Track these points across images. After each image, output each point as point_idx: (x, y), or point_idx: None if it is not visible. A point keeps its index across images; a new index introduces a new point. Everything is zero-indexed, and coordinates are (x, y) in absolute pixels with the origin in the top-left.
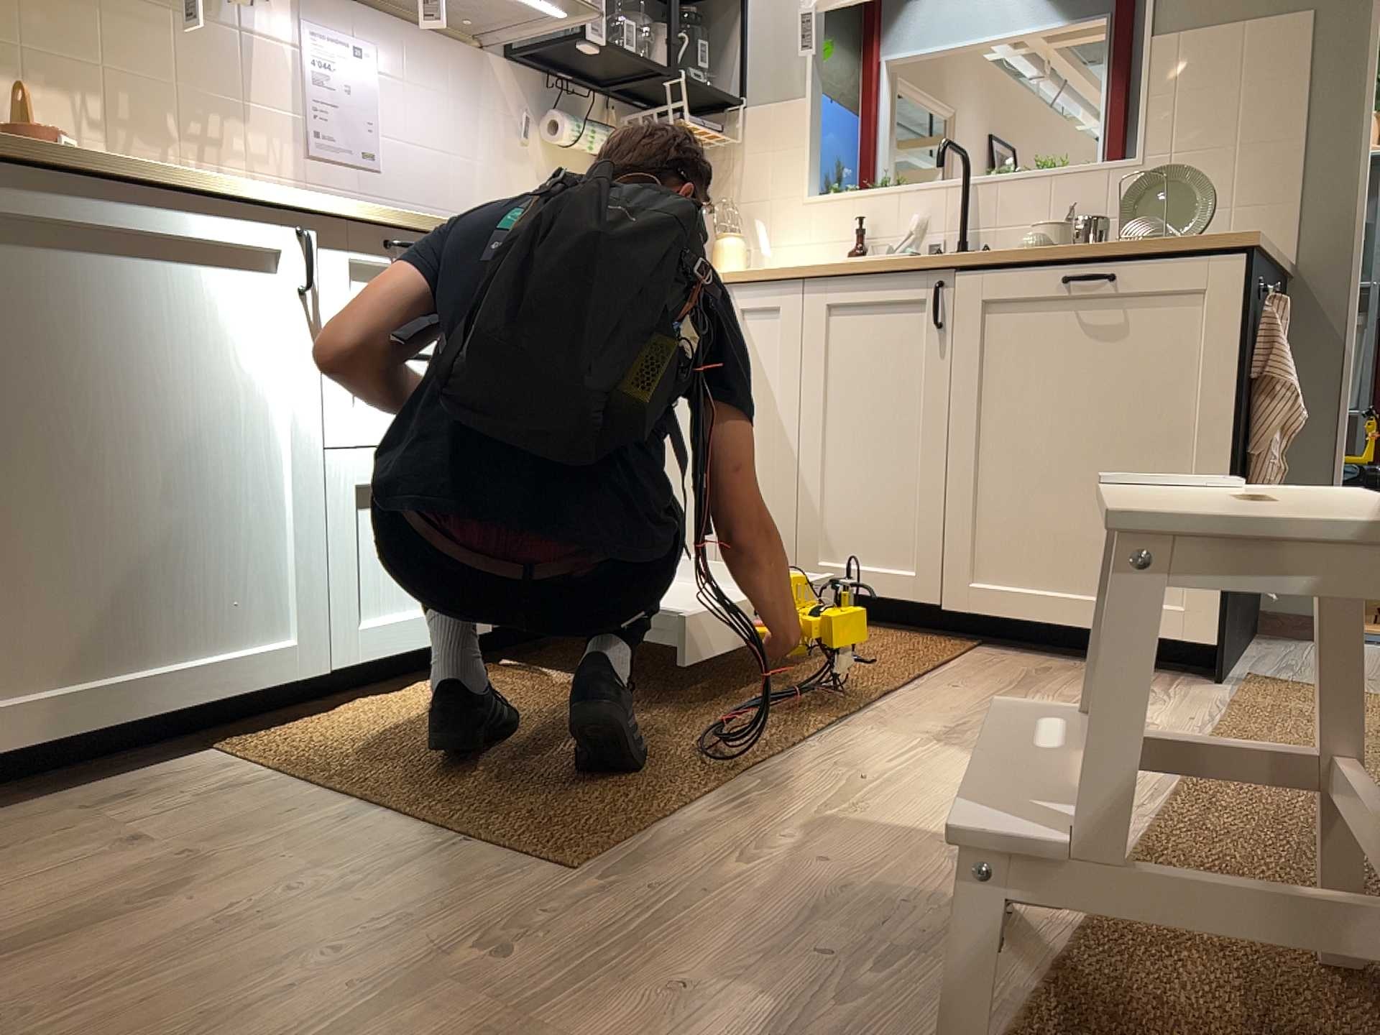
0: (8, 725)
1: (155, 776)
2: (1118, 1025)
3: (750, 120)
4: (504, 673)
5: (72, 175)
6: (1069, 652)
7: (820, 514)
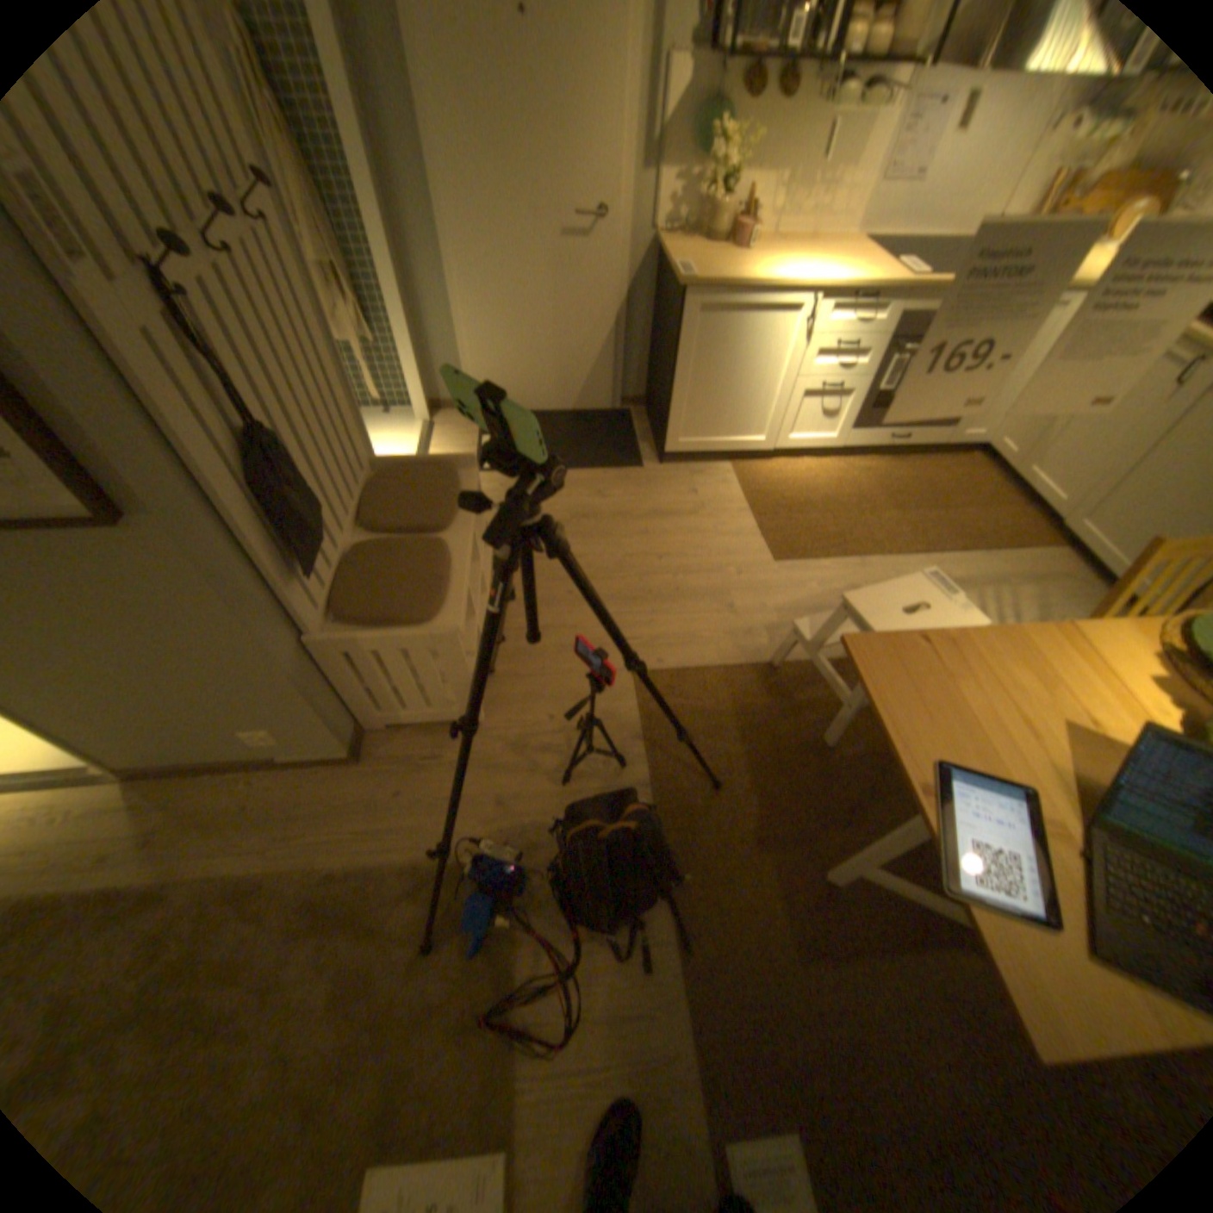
0: (682, 446)
1: (712, 469)
2: (844, 674)
3: None
4: (843, 464)
5: (737, 288)
6: (1109, 575)
7: (1051, 445)
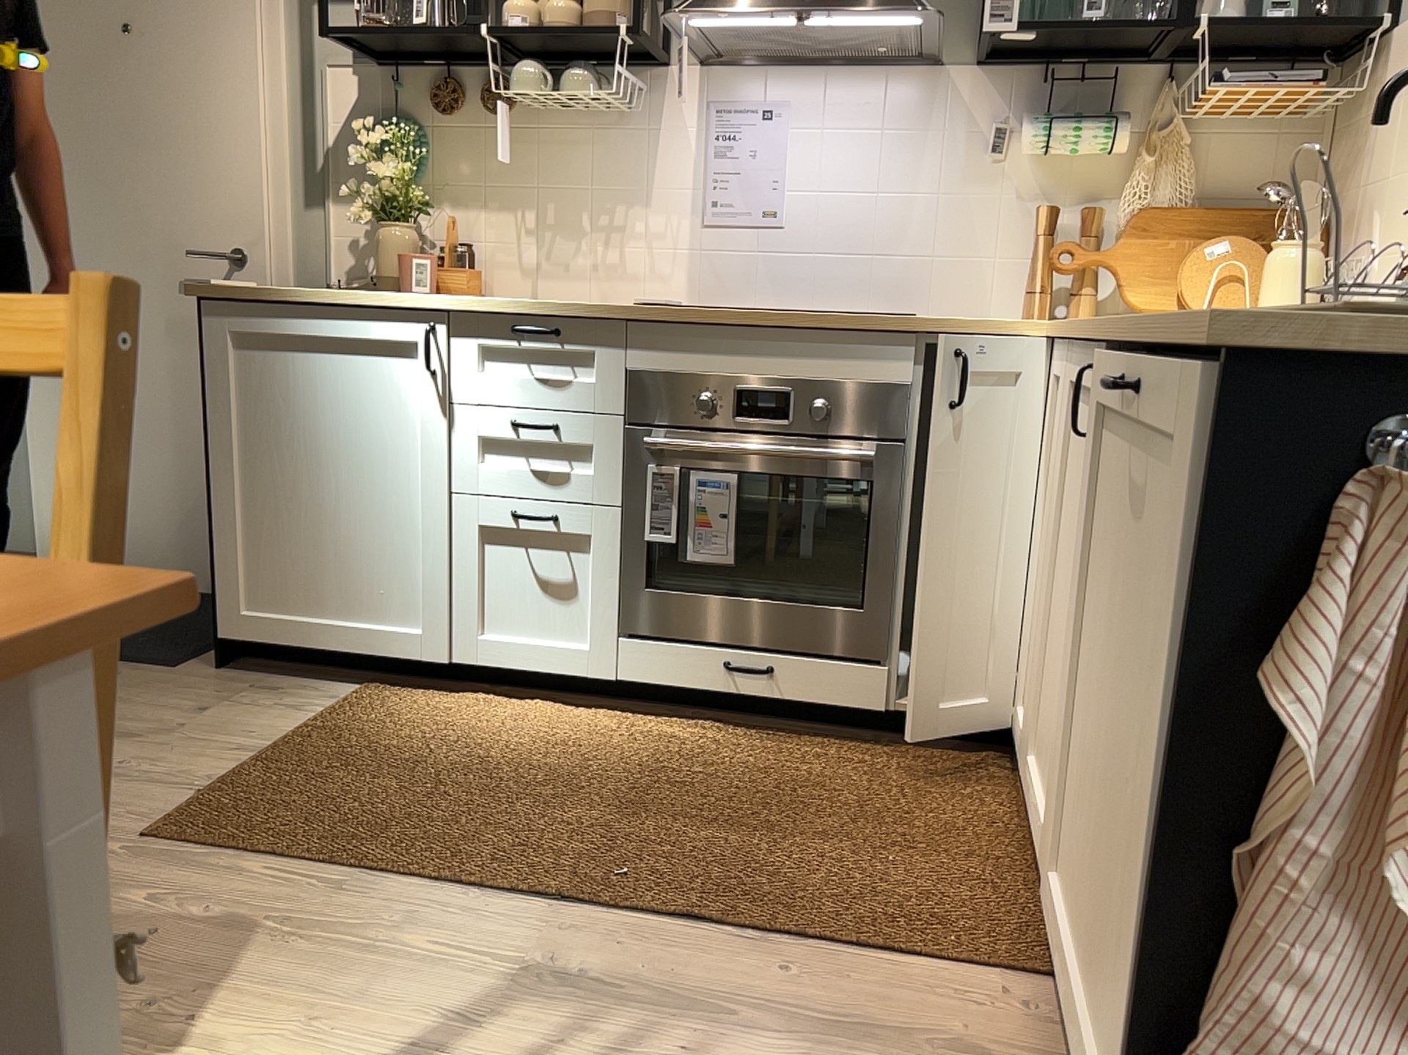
0: (246, 624)
1: (301, 685)
2: None
3: (1393, 48)
4: (617, 725)
5: (280, 305)
6: None
7: (1042, 692)
